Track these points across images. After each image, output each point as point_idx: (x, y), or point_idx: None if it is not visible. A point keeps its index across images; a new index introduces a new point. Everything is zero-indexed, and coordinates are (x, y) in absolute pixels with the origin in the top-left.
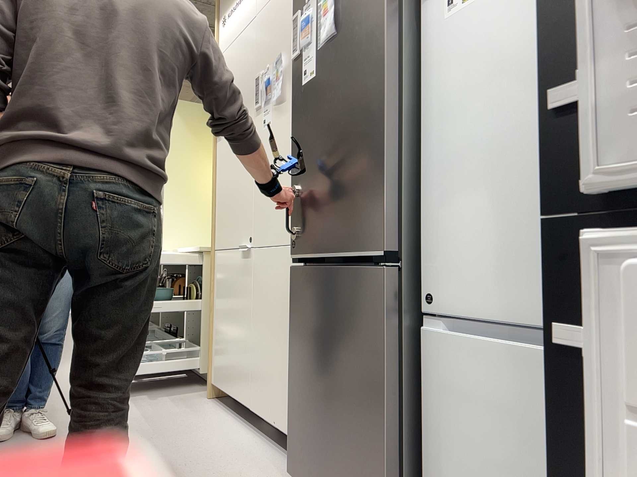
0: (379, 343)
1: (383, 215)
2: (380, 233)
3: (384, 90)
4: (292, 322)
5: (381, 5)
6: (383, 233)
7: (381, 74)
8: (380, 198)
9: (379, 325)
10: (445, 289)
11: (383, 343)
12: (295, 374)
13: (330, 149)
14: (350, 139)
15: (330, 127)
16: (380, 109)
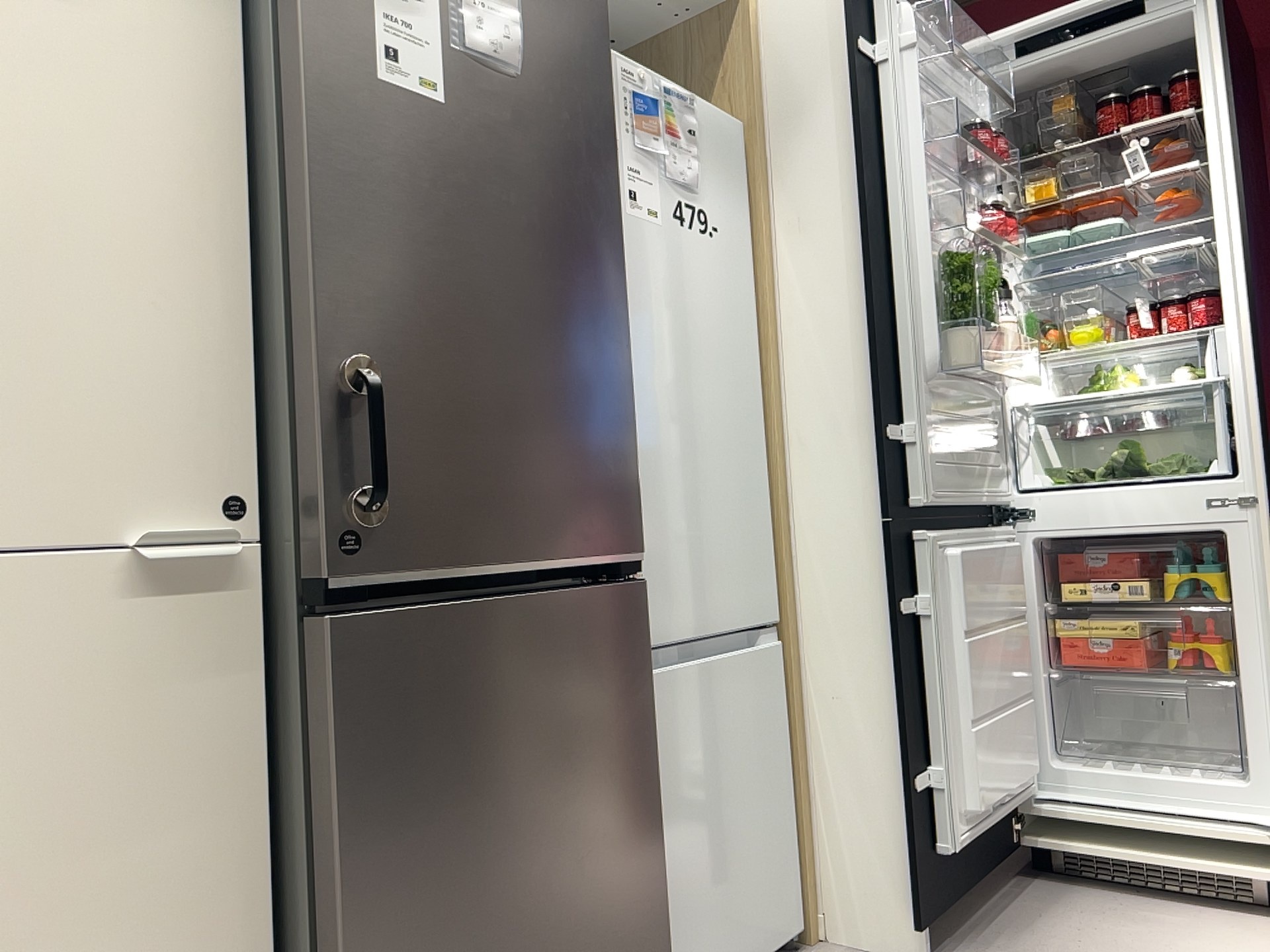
0: (642, 712)
1: (635, 489)
2: (631, 519)
3: (623, 277)
4: (354, 790)
5: (609, 127)
6: (637, 520)
7: (616, 245)
8: (628, 457)
9: (640, 680)
10: (646, 606)
11: (648, 708)
12: (382, 947)
13: (509, 318)
14: (563, 324)
15: (506, 268)
16: (619, 304)
